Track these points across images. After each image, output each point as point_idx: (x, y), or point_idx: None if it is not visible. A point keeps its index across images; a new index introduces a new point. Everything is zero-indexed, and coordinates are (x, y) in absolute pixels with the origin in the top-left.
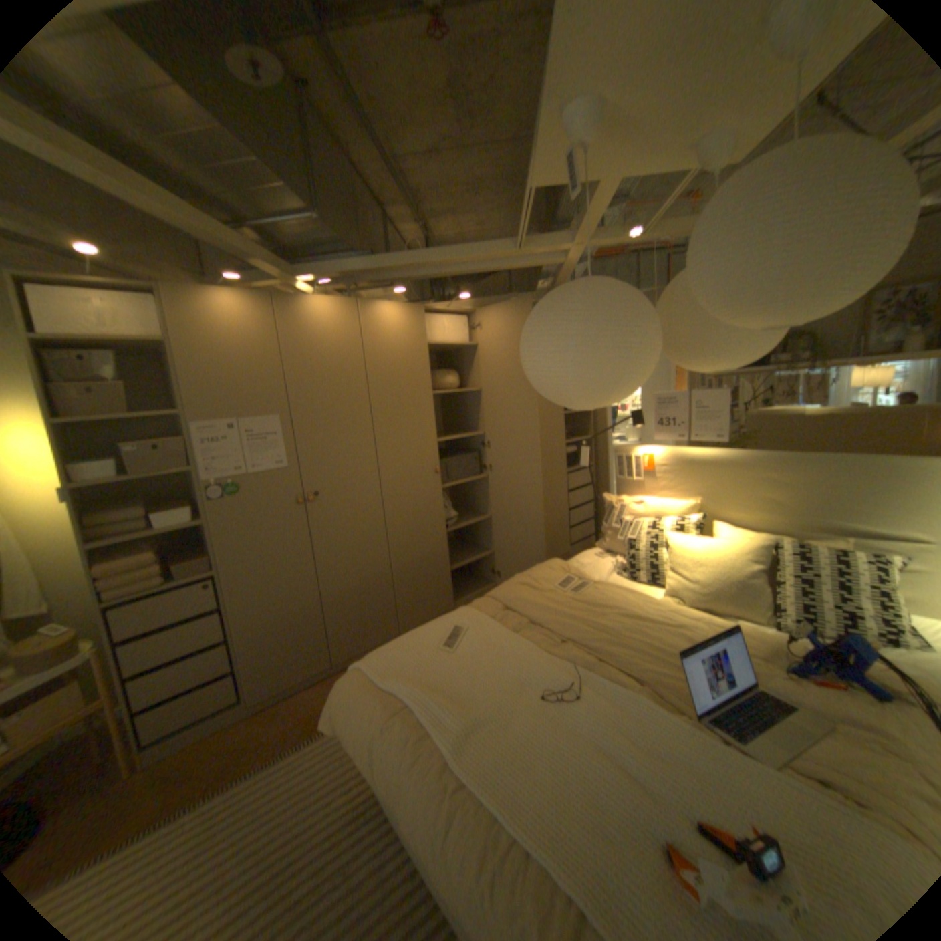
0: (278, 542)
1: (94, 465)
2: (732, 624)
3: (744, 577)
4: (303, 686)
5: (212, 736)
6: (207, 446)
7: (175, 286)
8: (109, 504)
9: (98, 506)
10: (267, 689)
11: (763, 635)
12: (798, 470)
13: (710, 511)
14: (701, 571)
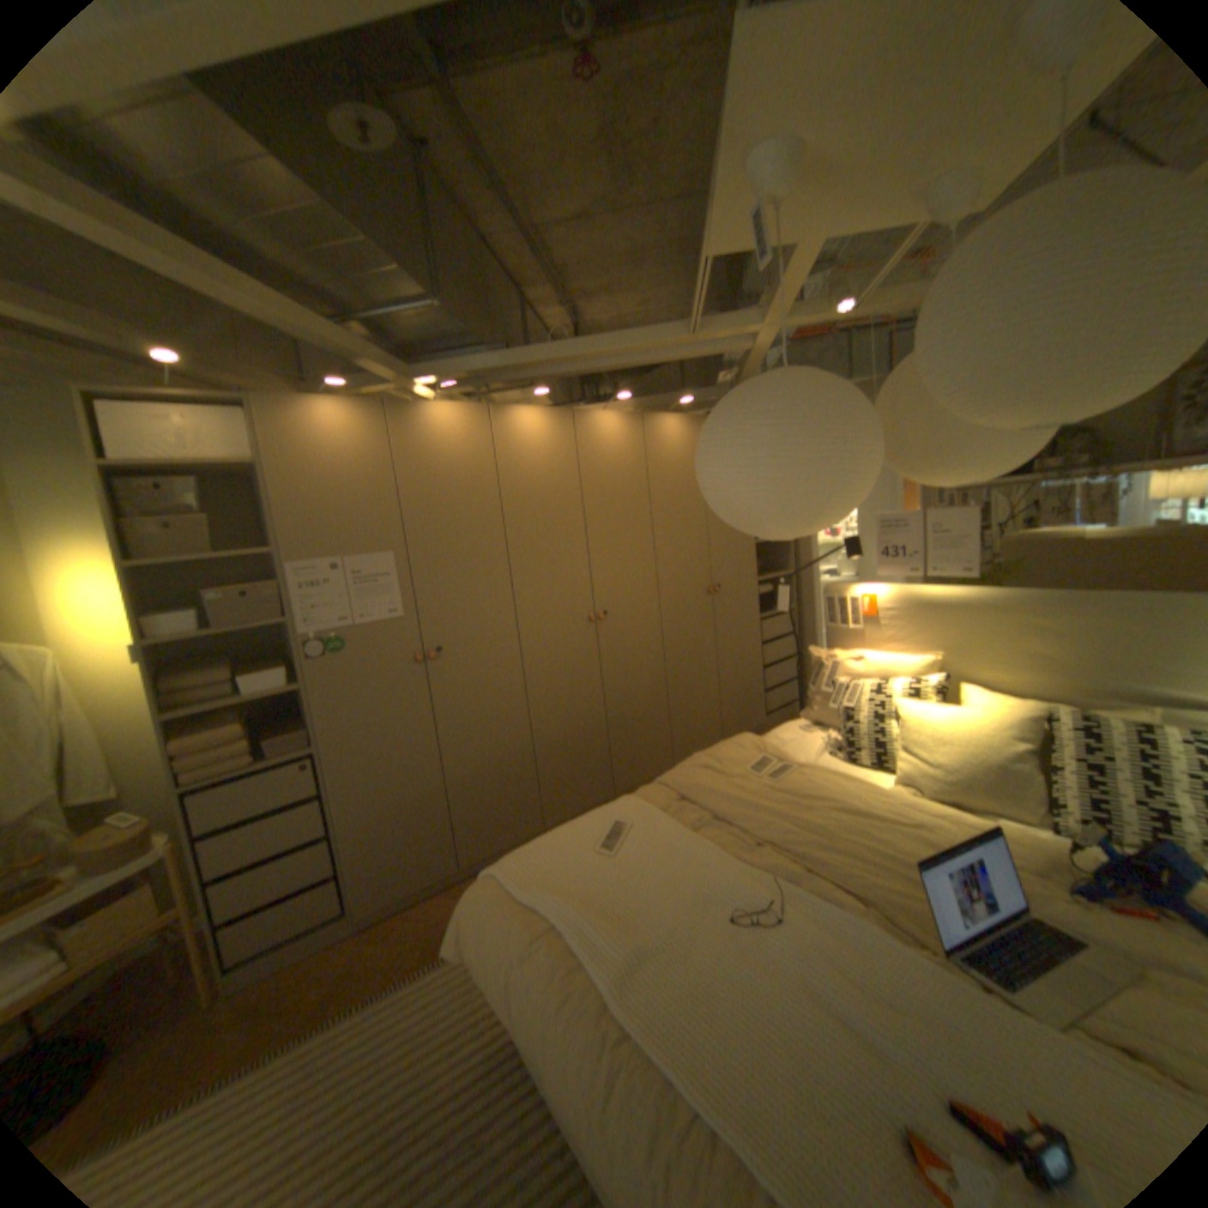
0: (392, 712)
1: (171, 616)
2: (990, 825)
3: (1005, 761)
4: (423, 895)
5: (310, 957)
6: (306, 592)
7: (268, 397)
8: (189, 664)
9: (176, 666)
10: (378, 899)
11: (1035, 839)
12: (1078, 614)
13: (955, 671)
14: (946, 752)
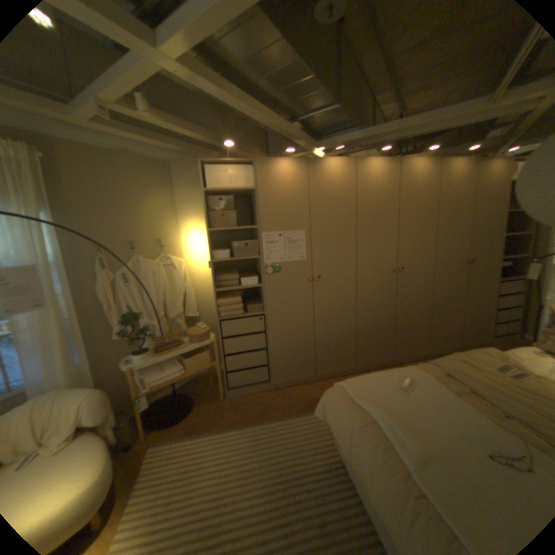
0: (297, 301)
1: (222, 251)
2: None
3: None
4: (300, 382)
5: (257, 393)
6: (269, 245)
7: (263, 159)
8: (225, 270)
9: (221, 271)
10: (283, 378)
11: None
12: None
13: None
14: None
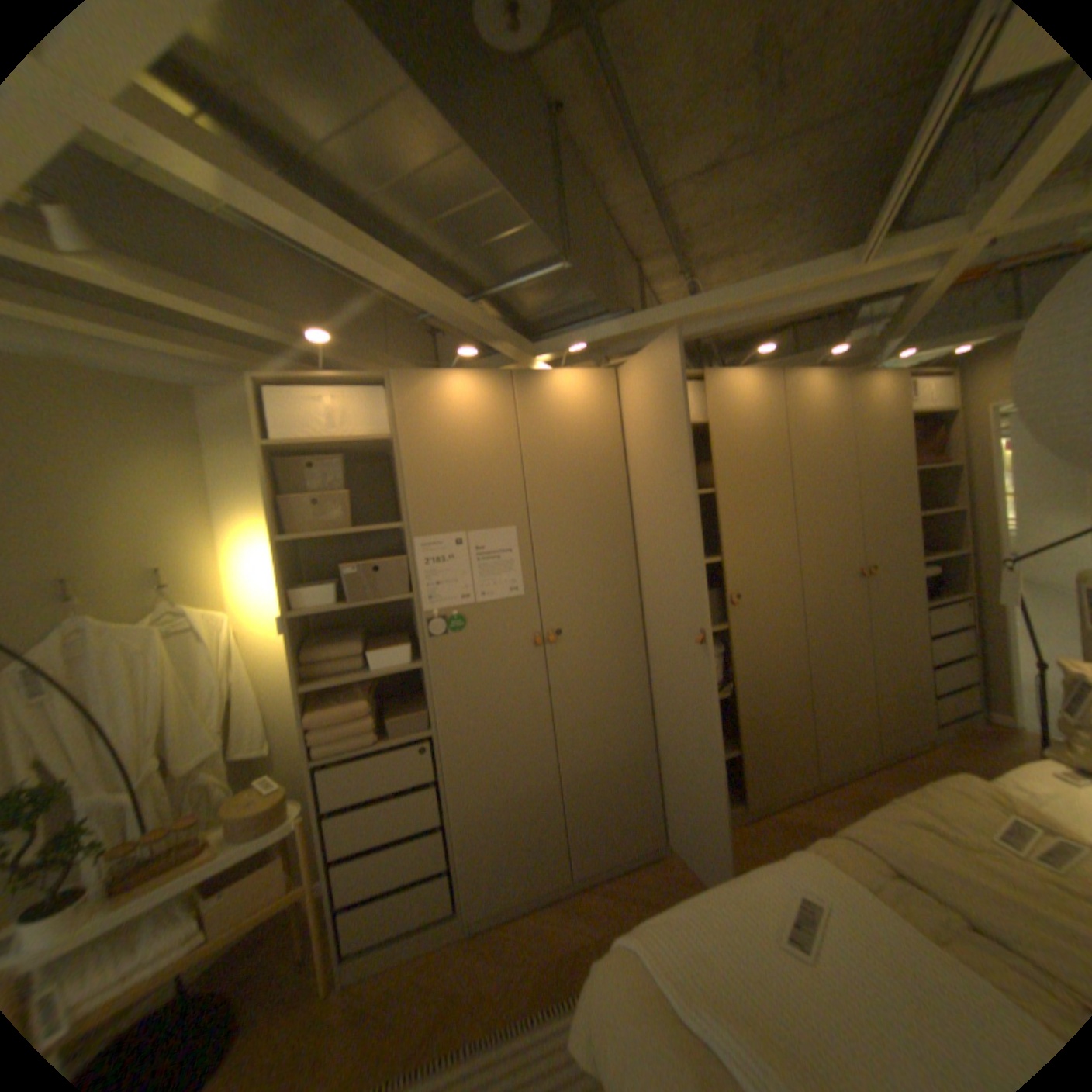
0: (510, 696)
1: (315, 588)
2: None
3: None
4: (535, 903)
5: (421, 956)
6: (433, 567)
7: (408, 373)
8: (330, 634)
9: (320, 635)
10: (489, 902)
11: None
12: None
13: None
14: None
